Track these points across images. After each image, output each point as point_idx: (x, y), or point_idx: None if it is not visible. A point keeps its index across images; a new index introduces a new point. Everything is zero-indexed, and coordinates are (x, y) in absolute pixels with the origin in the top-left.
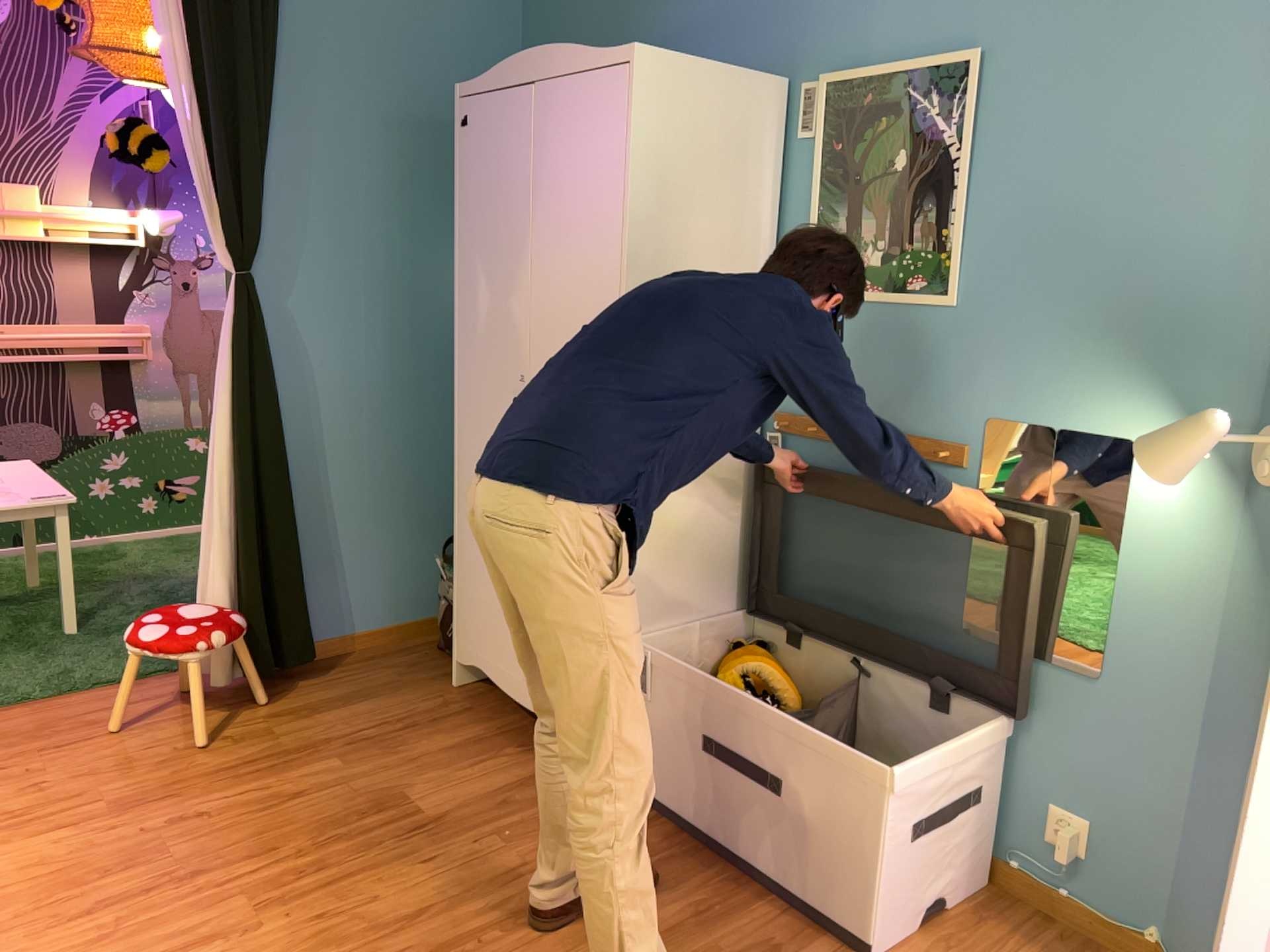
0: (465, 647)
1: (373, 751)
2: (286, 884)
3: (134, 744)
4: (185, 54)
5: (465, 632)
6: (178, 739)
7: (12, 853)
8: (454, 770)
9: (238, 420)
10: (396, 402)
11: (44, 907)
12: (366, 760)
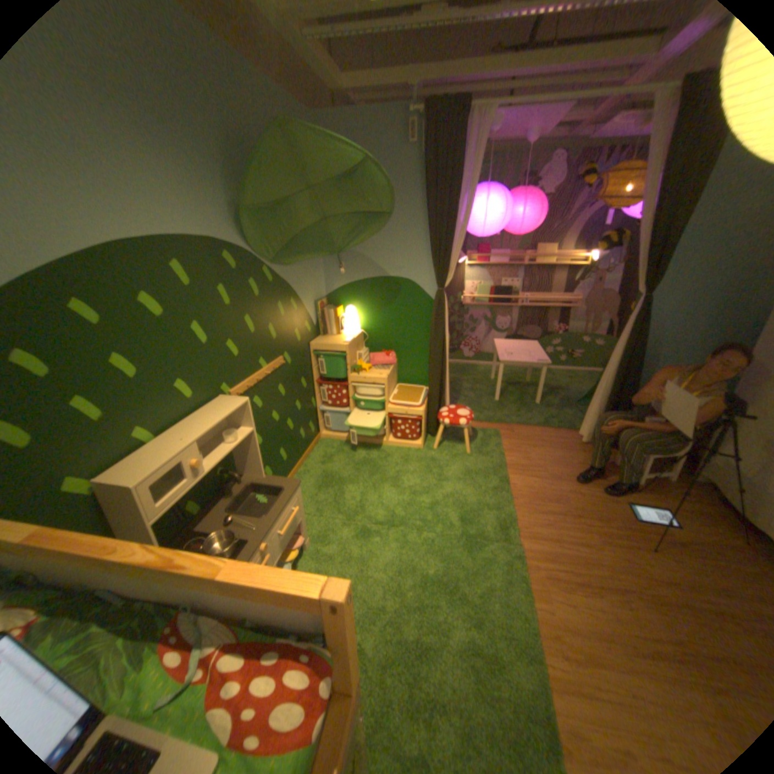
0: (707, 471)
1: (650, 498)
2: (612, 539)
3: (556, 455)
4: (652, 203)
5: (710, 465)
6: (571, 459)
7: (522, 480)
8: (691, 524)
9: (626, 355)
10: (701, 352)
11: (531, 504)
12: (647, 500)
